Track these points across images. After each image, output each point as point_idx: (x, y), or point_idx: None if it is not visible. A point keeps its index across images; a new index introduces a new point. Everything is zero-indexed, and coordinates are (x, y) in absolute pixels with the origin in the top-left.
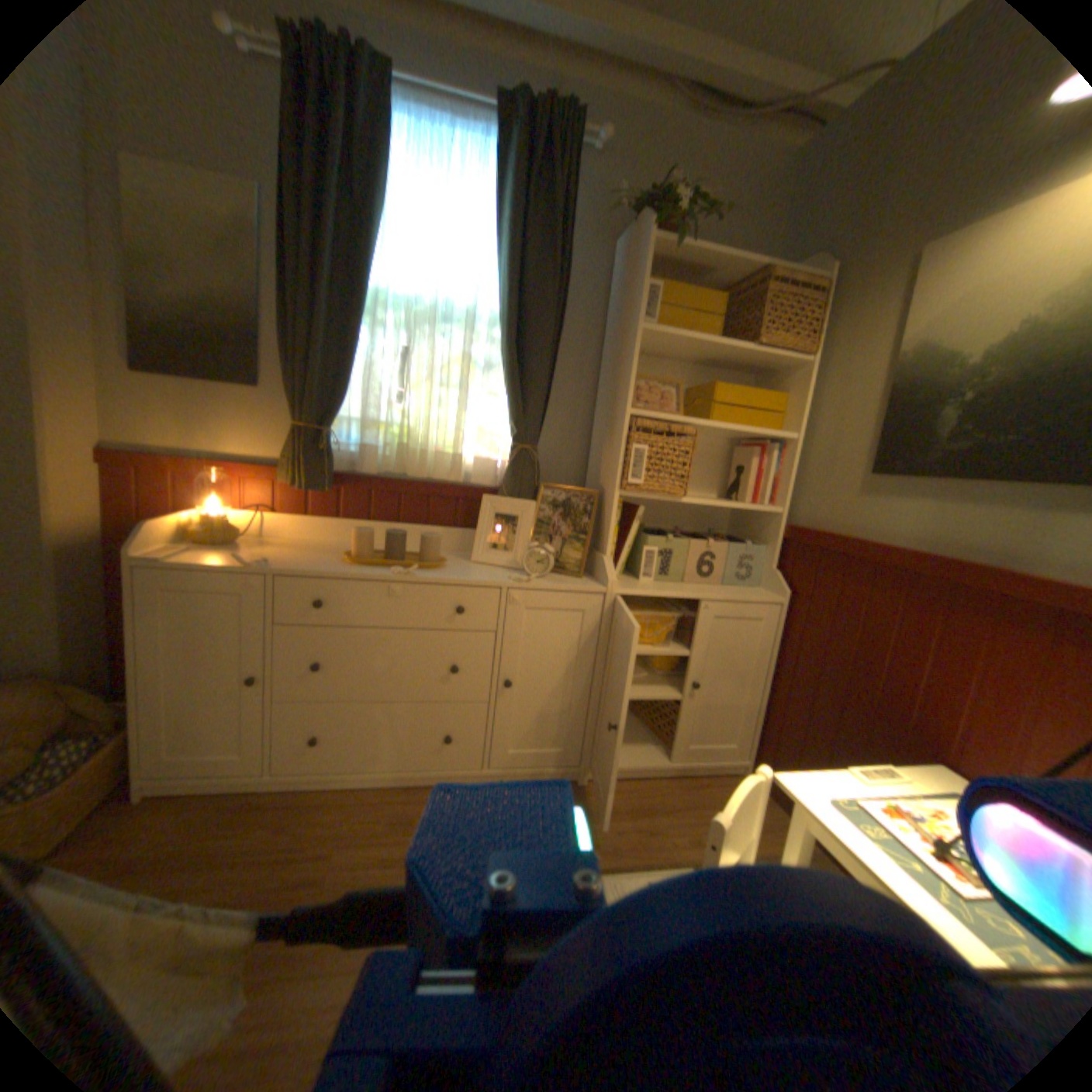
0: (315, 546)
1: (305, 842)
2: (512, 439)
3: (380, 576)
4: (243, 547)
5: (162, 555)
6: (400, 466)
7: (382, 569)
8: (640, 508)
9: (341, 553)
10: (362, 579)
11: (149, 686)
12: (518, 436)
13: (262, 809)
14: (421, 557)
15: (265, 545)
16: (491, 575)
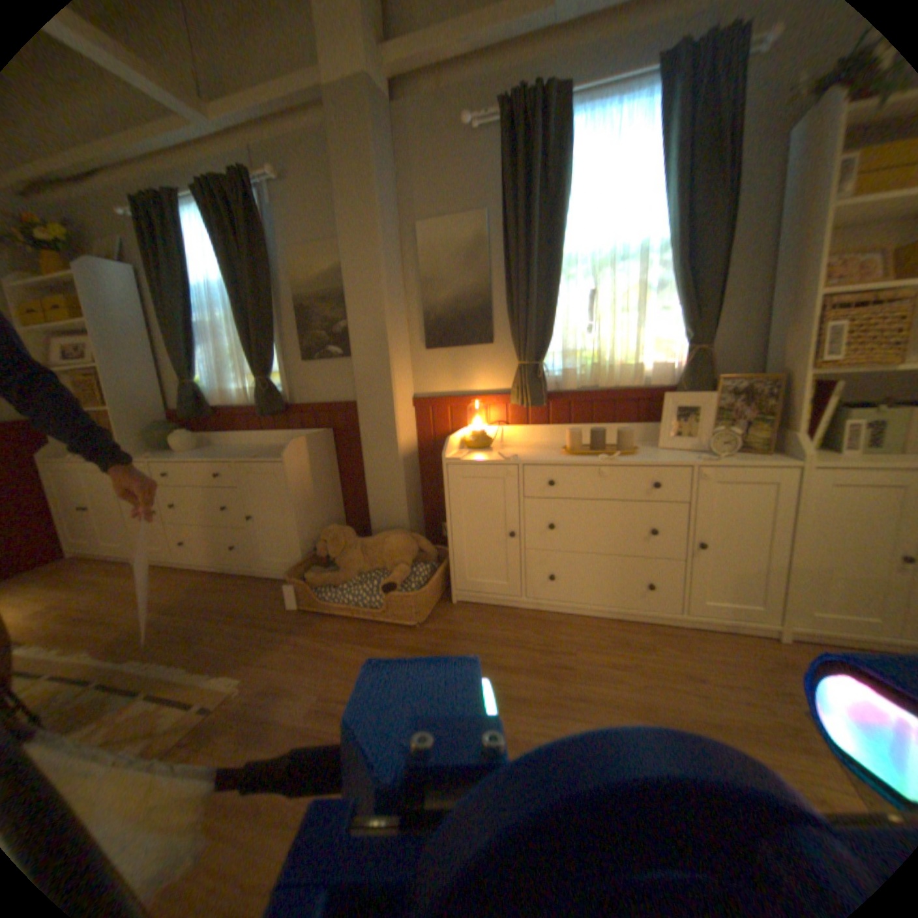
0: (537, 445)
1: (557, 642)
2: (688, 342)
3: (592, 461)
4: (496, 449)
5: (459, 456)
6: (592, 380)
7: (591, 457)
8: (839, 383)
9: (556, 448)
10: (579, 464)
11: (455, 535)
12: (692, 338)
13: (524, 618)
14: (618, 447)
15: (507, 447)
16: (681, 457)
